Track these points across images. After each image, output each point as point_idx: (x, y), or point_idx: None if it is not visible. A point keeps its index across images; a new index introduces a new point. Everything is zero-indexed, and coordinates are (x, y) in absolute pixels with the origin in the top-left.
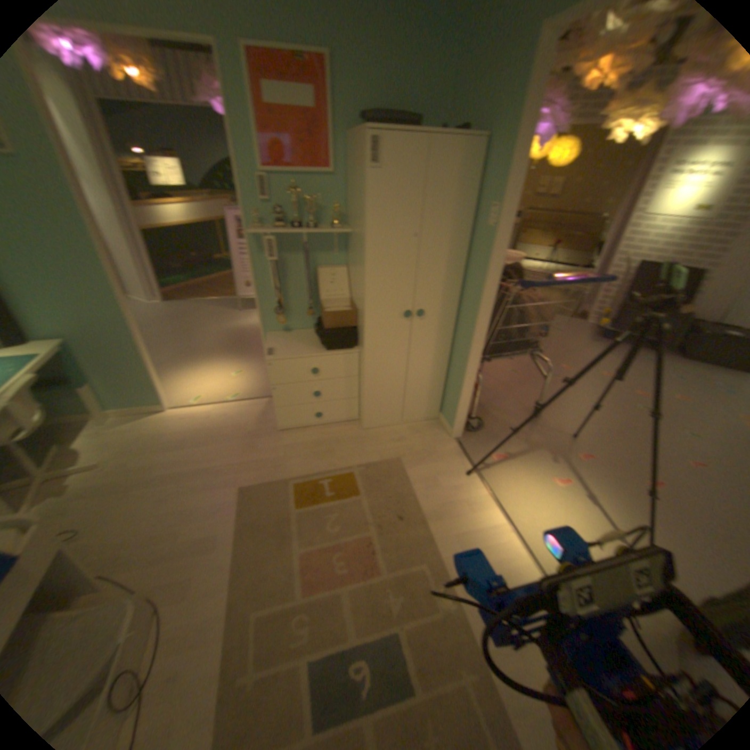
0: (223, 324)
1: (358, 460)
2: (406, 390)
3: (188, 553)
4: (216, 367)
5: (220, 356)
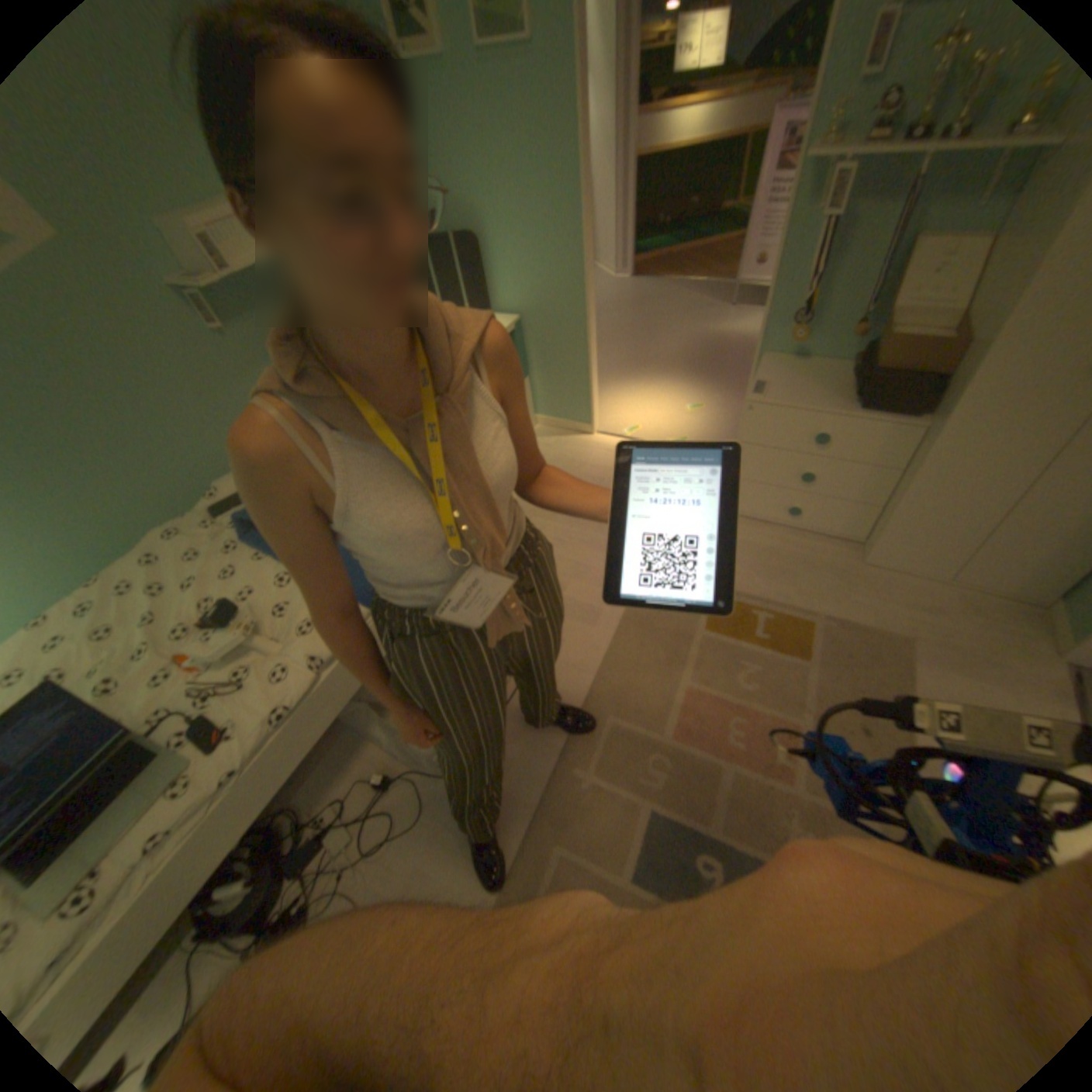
0: (698, 323)
1: (830, 607)
2: (998, 528)
3: (568, 612)
4: (667, 389)
5: (677, 374)
